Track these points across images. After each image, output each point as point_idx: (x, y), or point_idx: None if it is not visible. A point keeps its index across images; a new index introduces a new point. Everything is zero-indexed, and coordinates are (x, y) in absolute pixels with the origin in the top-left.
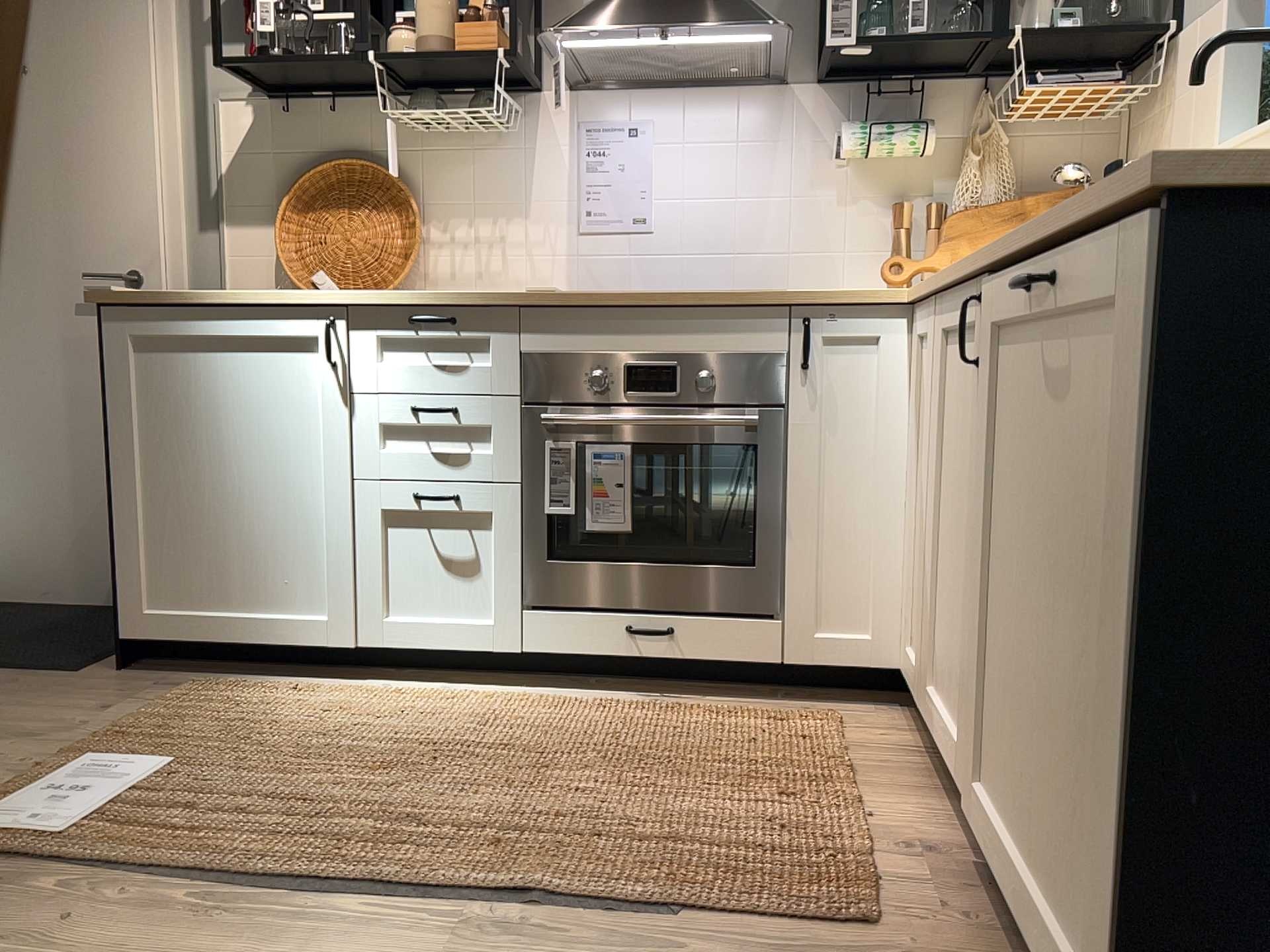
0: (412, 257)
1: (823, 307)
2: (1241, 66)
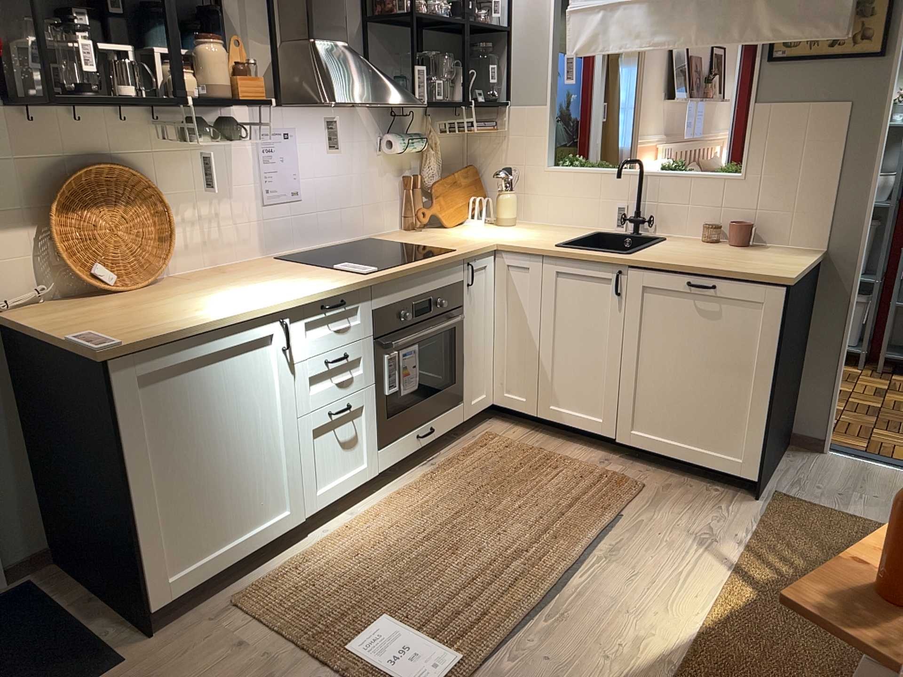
0: (176, 241)
1: (474, 256)
2: (552, 134)
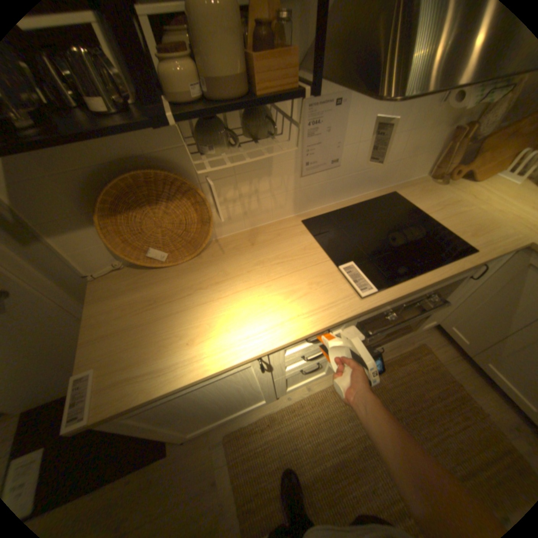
0: (213, 224)
1: (494, 258)
2: None
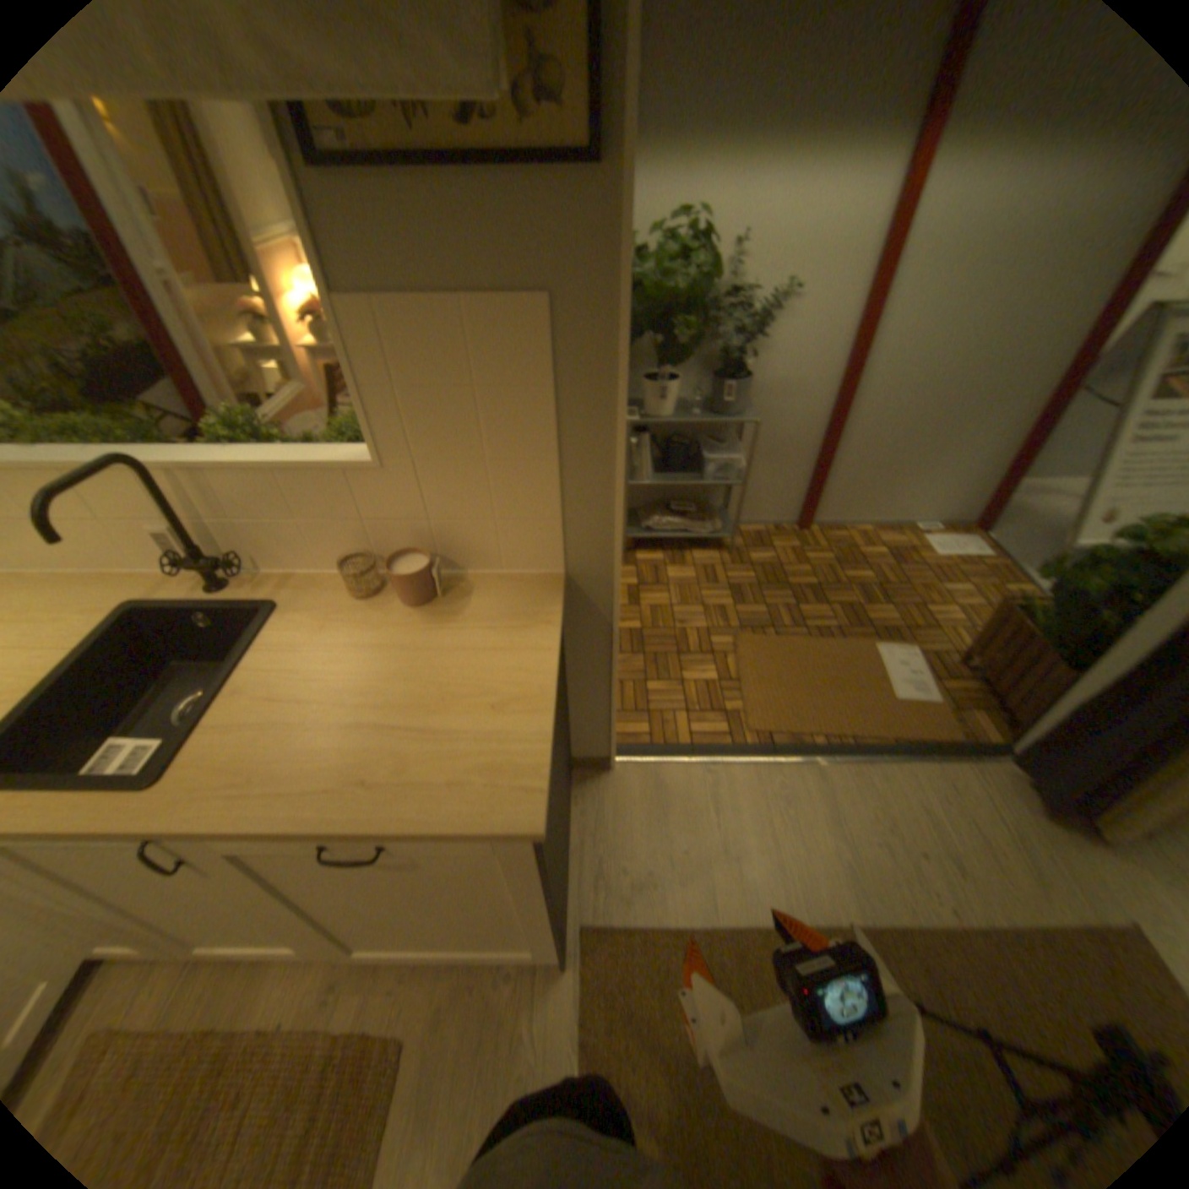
0: None
1: None
2: None
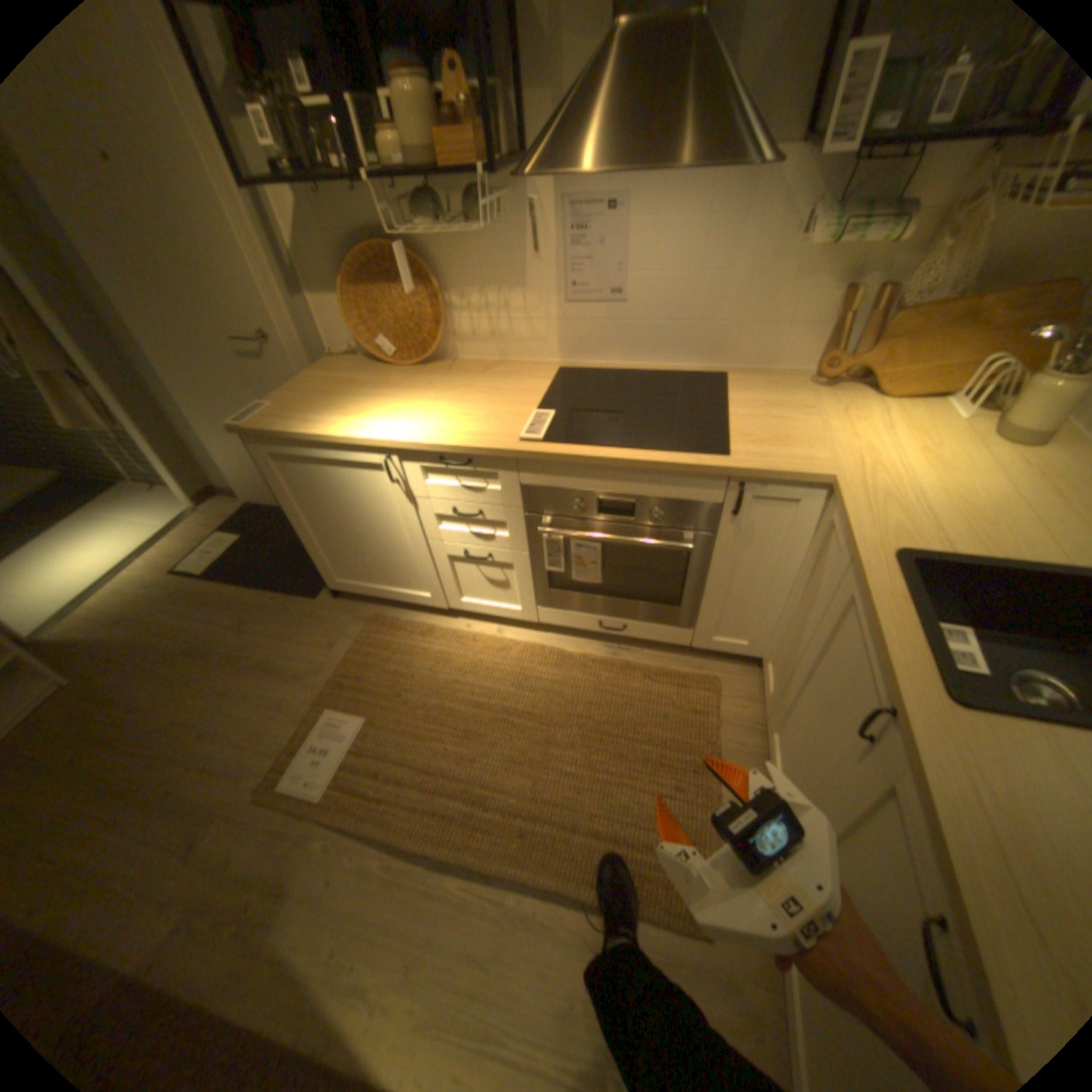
0: (442, 328)
1: (755, 477)
2: None
